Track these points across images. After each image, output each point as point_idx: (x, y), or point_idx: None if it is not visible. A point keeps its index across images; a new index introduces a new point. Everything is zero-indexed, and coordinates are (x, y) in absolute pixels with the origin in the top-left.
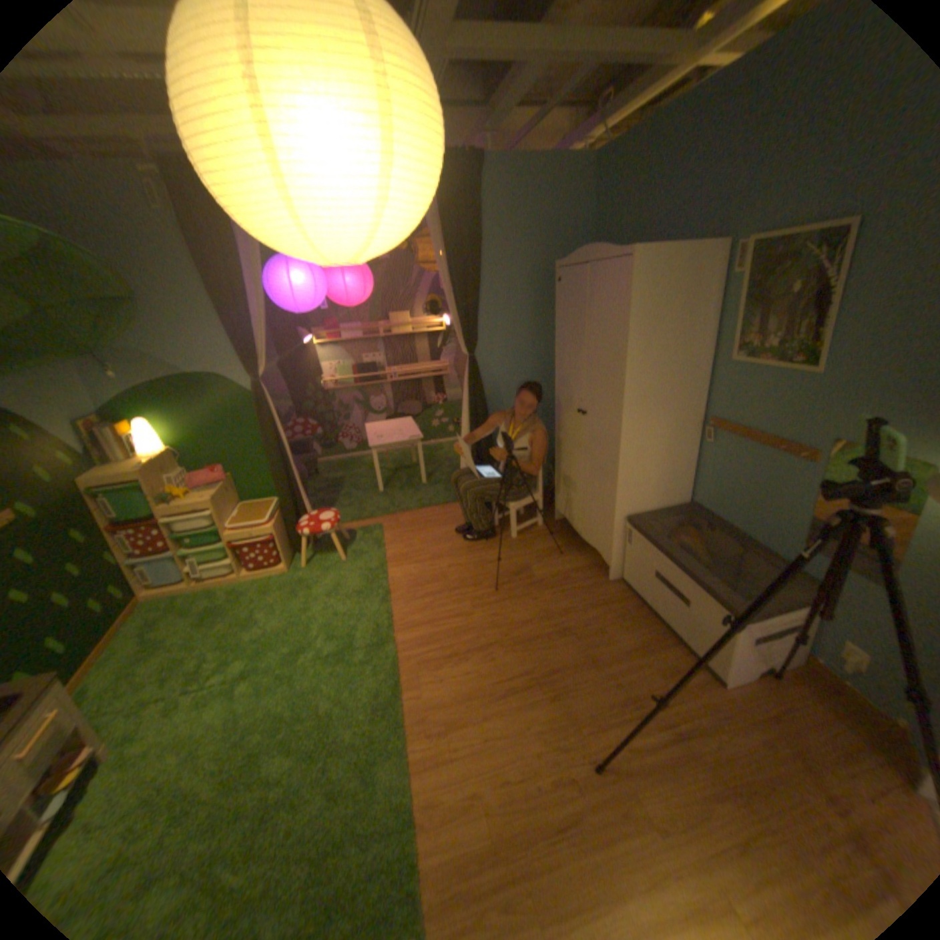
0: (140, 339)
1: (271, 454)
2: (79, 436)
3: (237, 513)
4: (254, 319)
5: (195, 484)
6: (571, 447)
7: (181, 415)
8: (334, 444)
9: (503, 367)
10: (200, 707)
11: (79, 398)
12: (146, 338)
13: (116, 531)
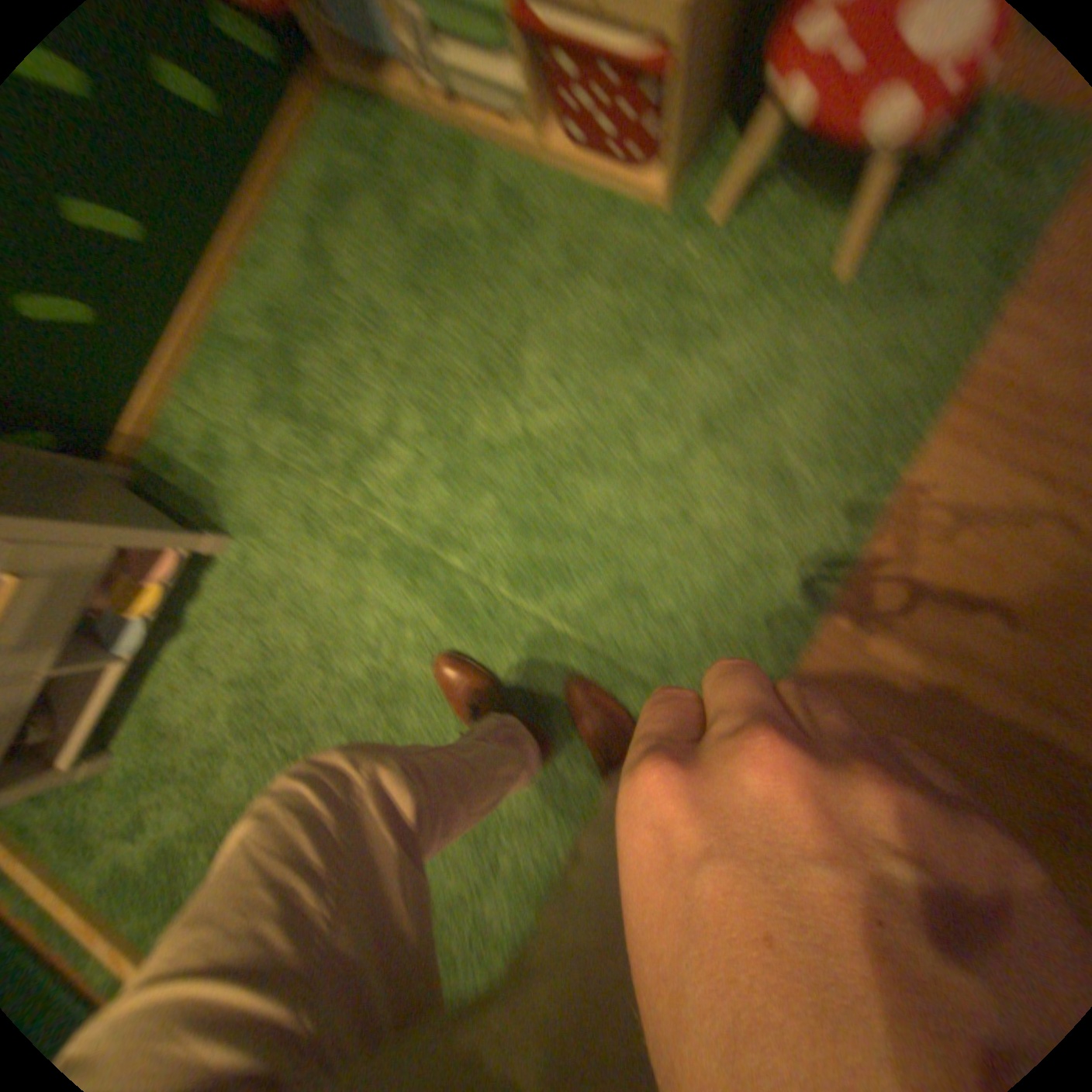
0: None
1: None
2: None
3: None
4: None
5: None
6: None
7: None
8: None
9: None
10: (361, 554)
11: None
12: None
13: None
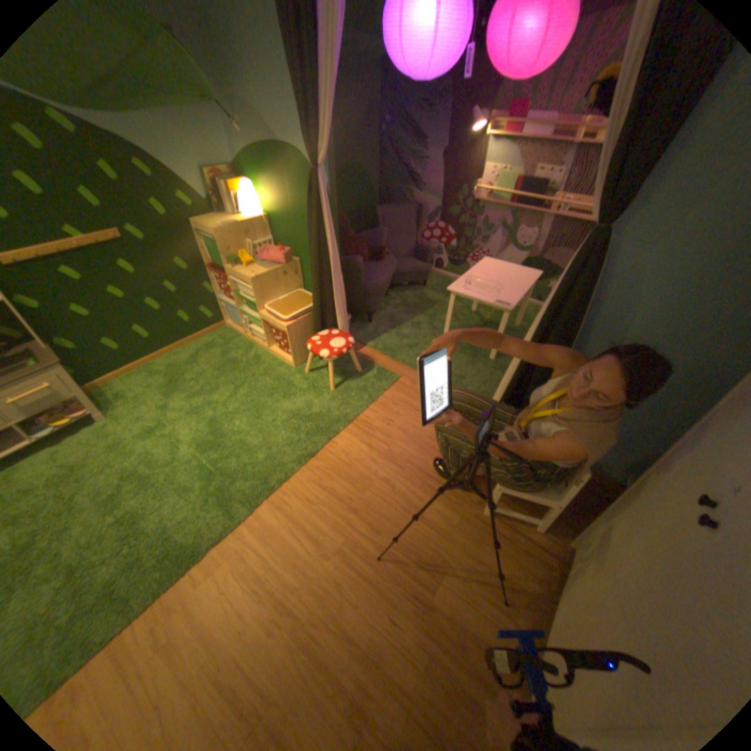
0: (252, 90)
1: (312, 258)
2: (206, 183)
3: (287, 298)
4: (327, 79)
5: (264, 257)
6: (651, 522)
7: (275, 187)
8: (461, 263)
9: (678, 272)
10: (149, 433)
11: (217, 146)
12: (255, 90)
13: (210, 271)
